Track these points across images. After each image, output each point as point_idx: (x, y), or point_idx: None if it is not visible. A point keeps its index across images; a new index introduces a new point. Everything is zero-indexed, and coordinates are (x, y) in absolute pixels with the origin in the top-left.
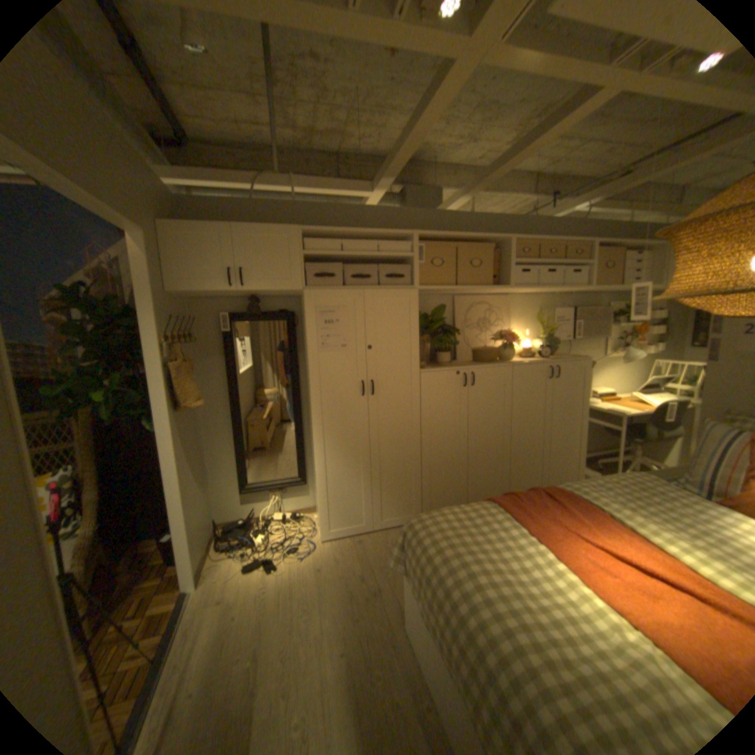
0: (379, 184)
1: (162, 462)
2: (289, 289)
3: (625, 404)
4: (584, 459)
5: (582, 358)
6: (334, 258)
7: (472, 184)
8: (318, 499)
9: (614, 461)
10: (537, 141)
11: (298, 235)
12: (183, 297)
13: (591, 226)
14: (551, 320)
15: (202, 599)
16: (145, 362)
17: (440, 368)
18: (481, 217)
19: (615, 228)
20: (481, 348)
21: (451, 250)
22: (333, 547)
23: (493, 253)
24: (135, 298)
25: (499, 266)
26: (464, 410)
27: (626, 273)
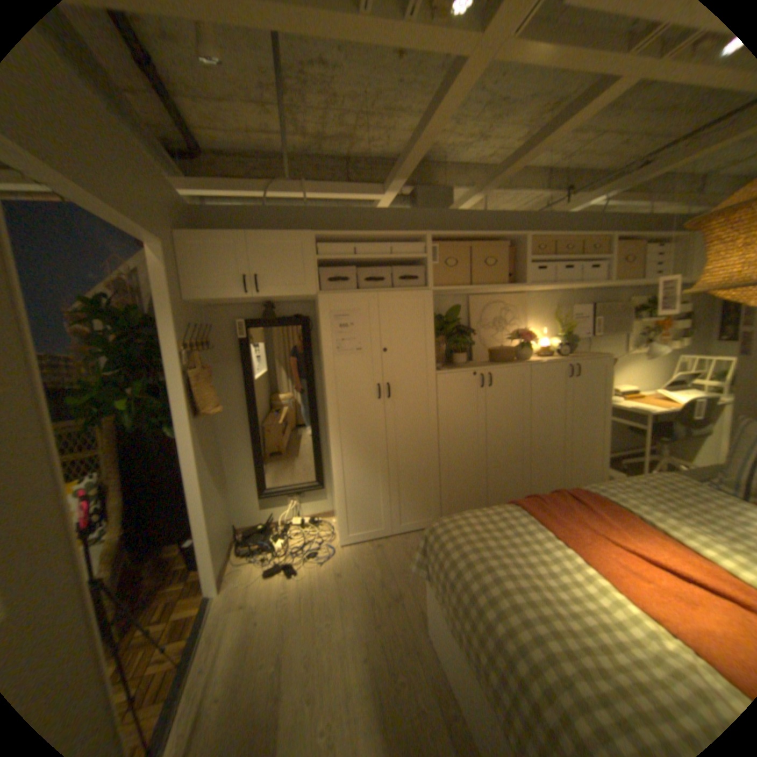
0: (391, 186)
1: (184, 468)
2: (304, 294)
3: (650, 402)
4: (609, 459)
5: (603, 355)
6: (348, 262)
7: (485, 182)
8: (337, 503)
9: (640, 461)
10: (552, 135)
11: (312, 240)
12: (201, 305)
13: (609, 220)
14: (569, 317)
15: (226, 604)
16: (166, 370)
17: (456, 369)
18: (494, 215)
19: (634, 220)
20: (498, 348)
21: (465, 249)
22: (353, 551)
23: (508, 251)
24: (155, 307)
25: (515, 264)
26: (482, 411)
27: (648, 266)
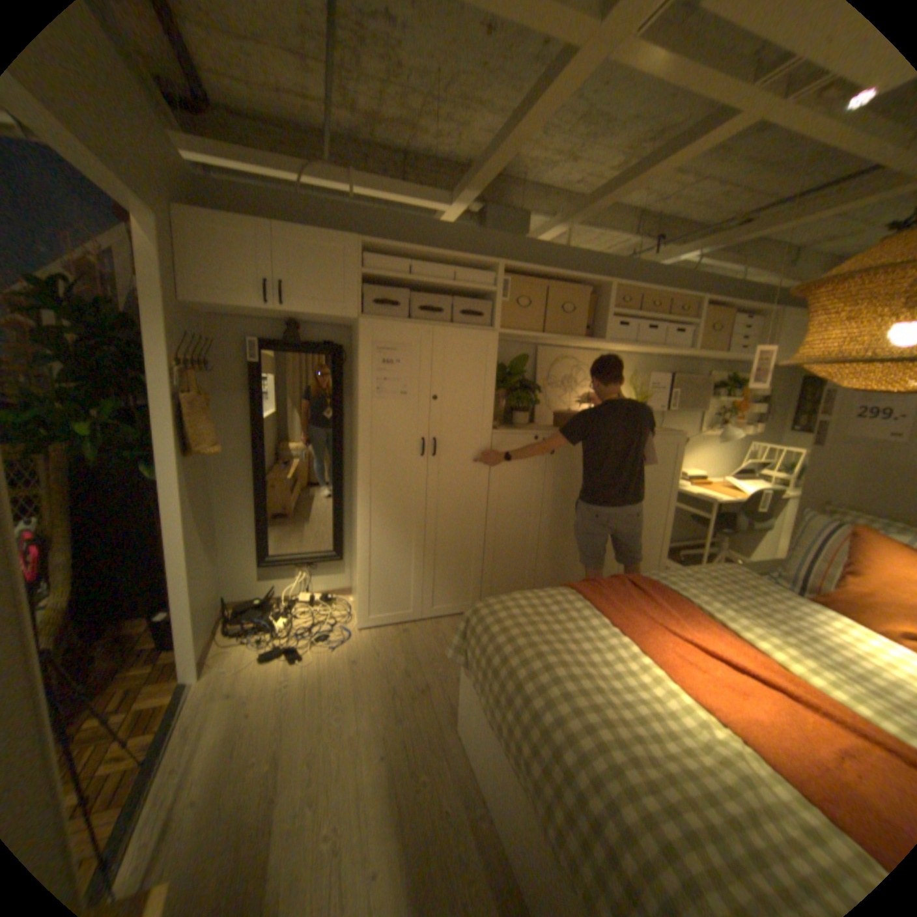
0: (461, 197)
1: (165, 520)
2: (341, 316)
3: (717, 489)
4: (667, 548)
5: (676, 432)
6: (400, 283)
7: (572, 211)
8: (359, 578)
9: (698, 553)
10: (657, 167)
11: (357, 248)
12: (200, 312)
13: (700, 280)
14: (645, 386)
15: (208, 692)
16: (149, 390)
17: (516, 430)
18: (577, 254)
19: (725, 285)
20: (565, 412)
21: (541, 289)
22: (372, 636)
23: (589, 299)
24: (140, 304)
25: (594, 315)
26: (539, 482)
27: (733, 339)
